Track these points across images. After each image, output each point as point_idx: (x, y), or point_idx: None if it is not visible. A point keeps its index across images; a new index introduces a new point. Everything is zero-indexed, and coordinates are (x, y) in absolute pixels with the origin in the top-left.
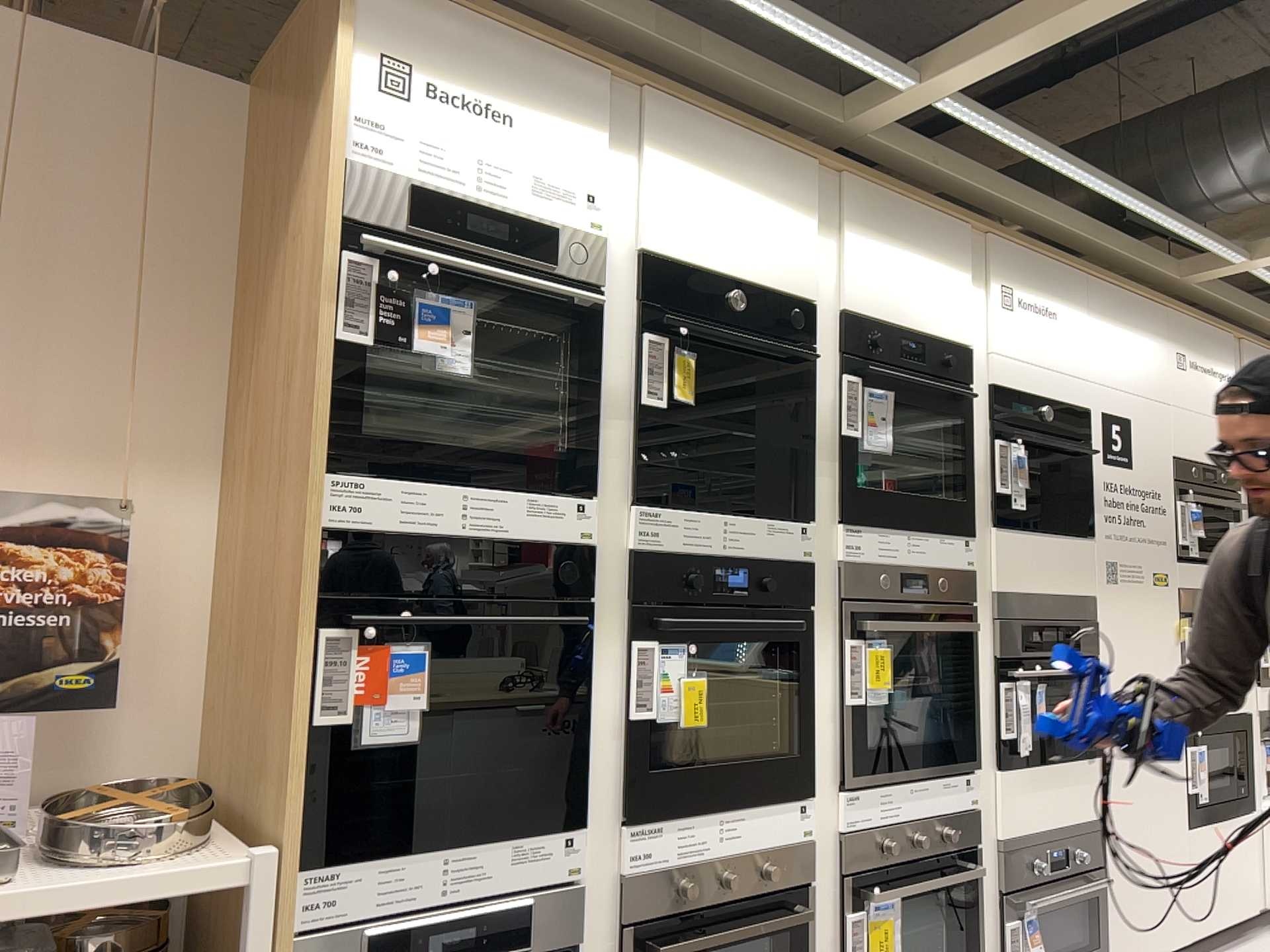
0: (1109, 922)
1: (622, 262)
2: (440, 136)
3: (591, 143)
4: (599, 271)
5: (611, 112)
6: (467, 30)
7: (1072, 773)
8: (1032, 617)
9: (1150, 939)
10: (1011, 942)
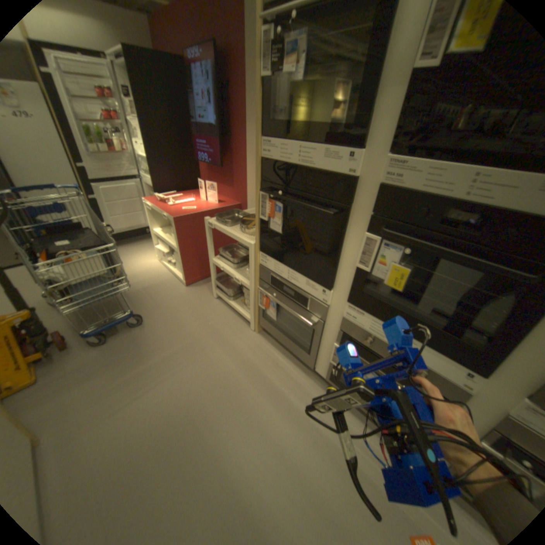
0: None
1: None
2: None
3: None
4: None
5: None
6: None
7: None
8: None
9: None
10: None
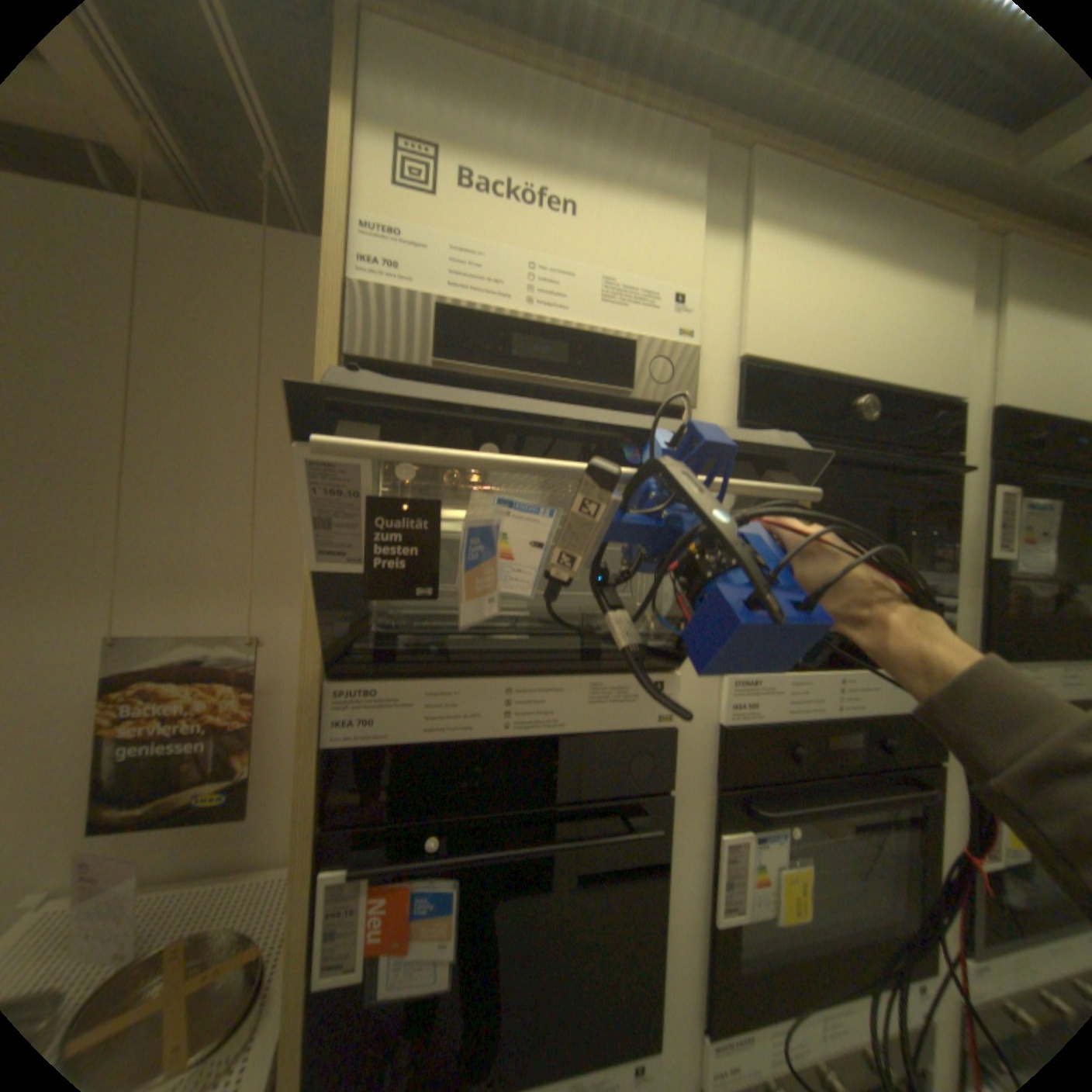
0: None
1: (718, 374)
2: (472, 231)
3: (680, 222)
4: (688, 388)
5: (708, 179)
6: (509, 82)
7: None
8: None
9: None
10: None
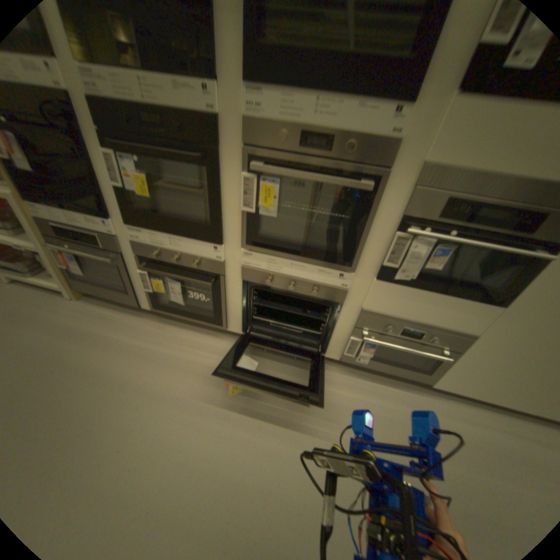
0: (449, 374)
1: None
2: None
3: None
4: None
5: None
6: None
7: (459, 306)
8: (473, 193)
9: (488, 396)
10: (352, 345)
